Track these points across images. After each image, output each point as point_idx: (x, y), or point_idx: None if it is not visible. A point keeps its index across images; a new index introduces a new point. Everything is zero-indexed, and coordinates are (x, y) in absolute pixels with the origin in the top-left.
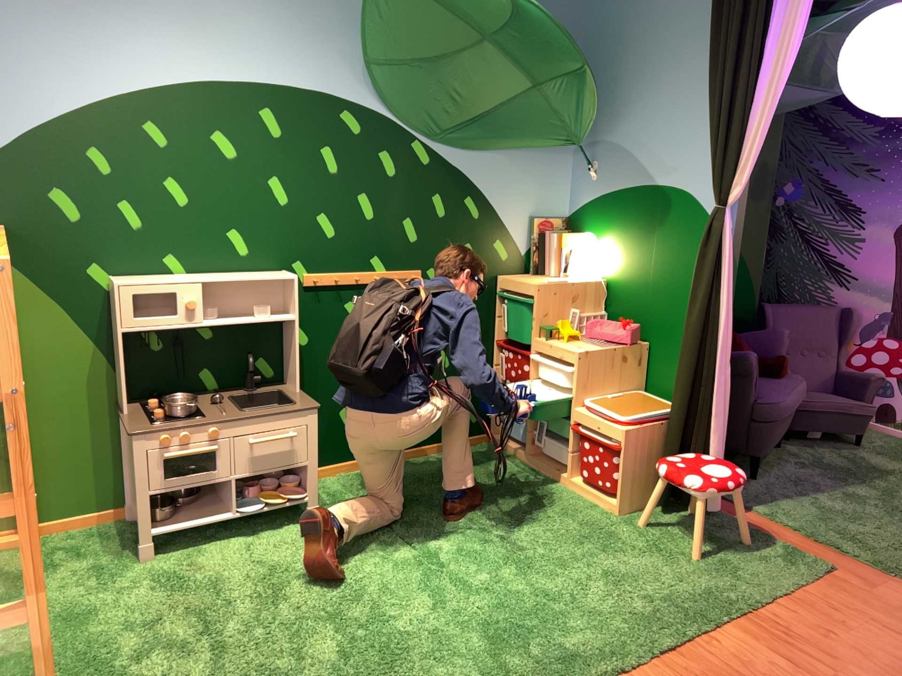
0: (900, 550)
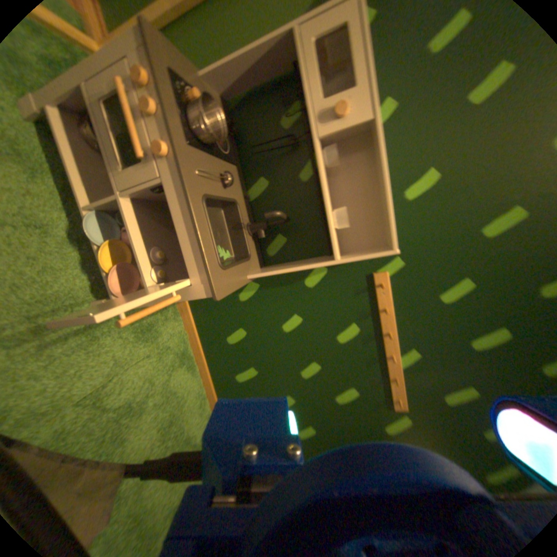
0: None
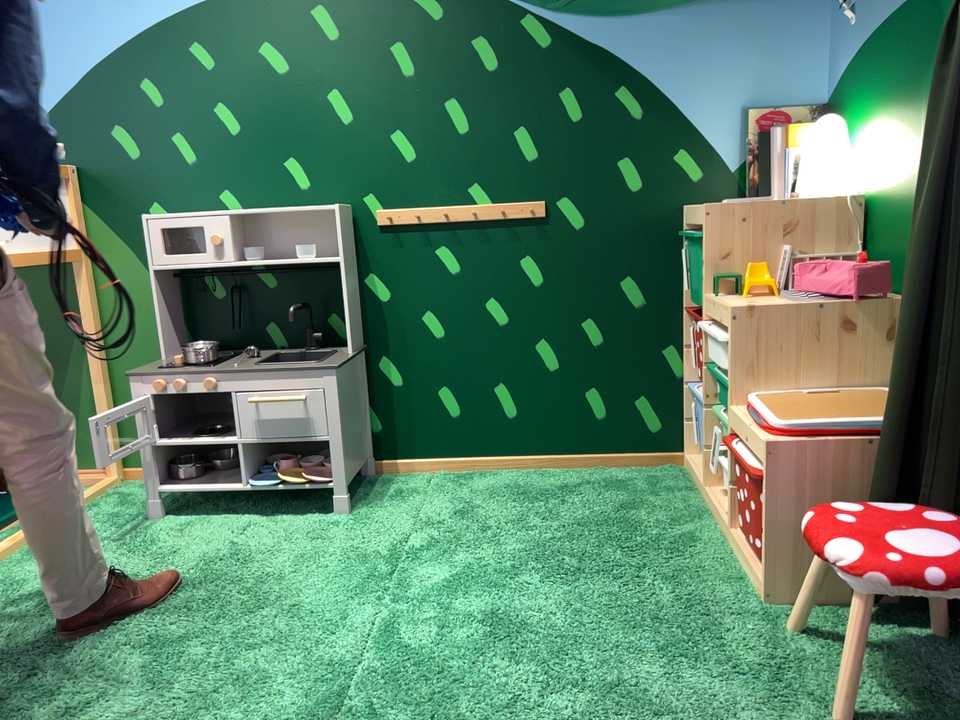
0: None
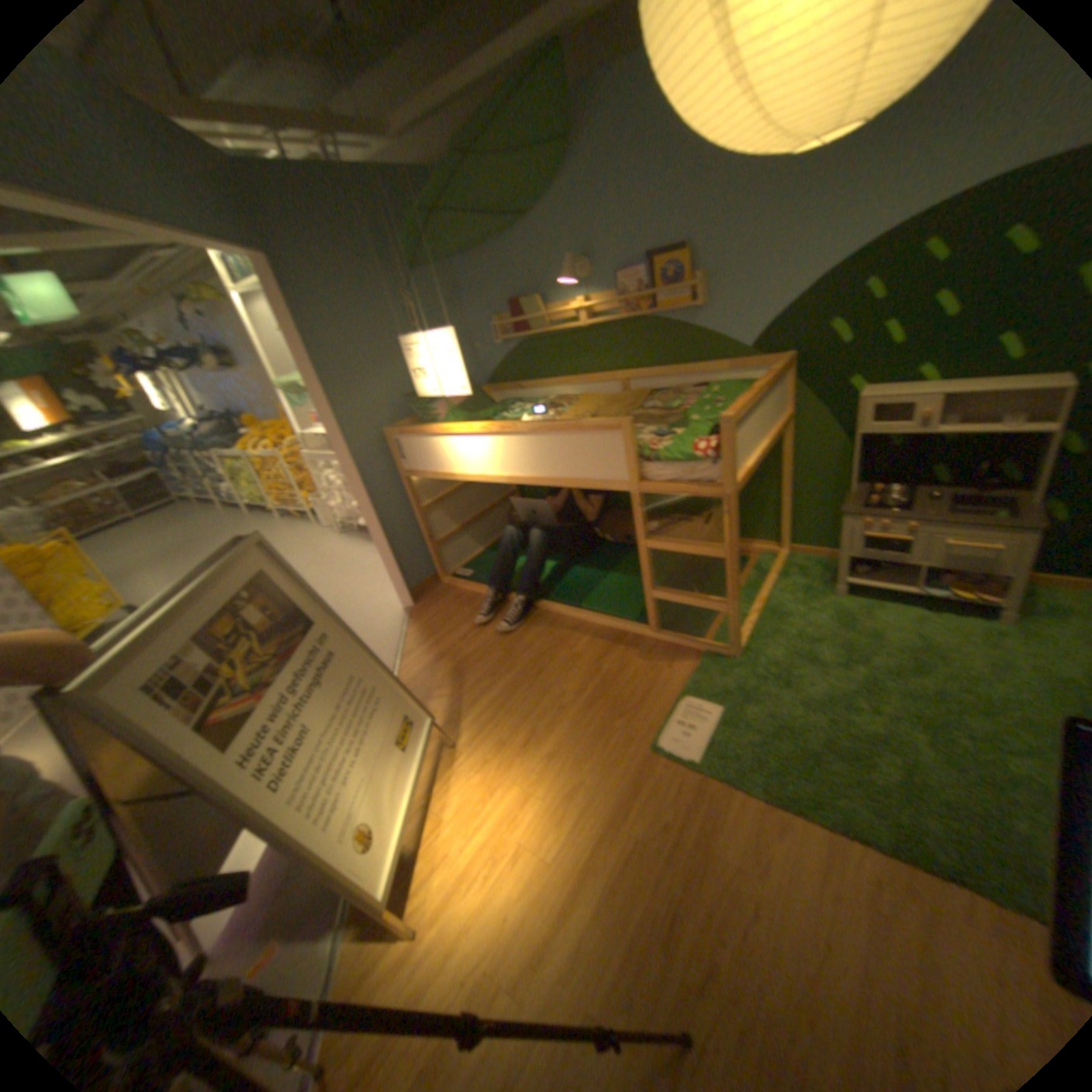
0: None
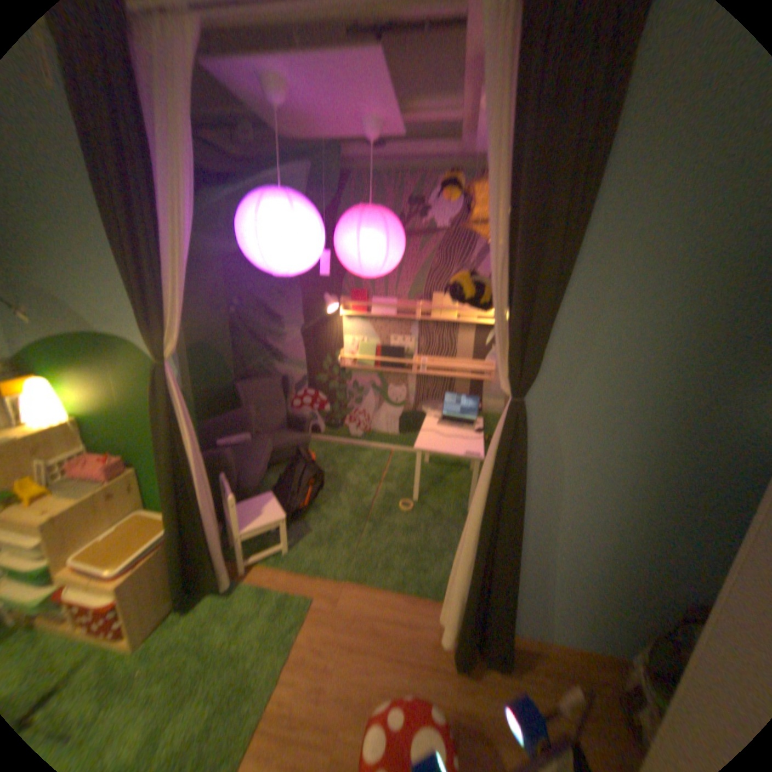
0: (350, 553)
